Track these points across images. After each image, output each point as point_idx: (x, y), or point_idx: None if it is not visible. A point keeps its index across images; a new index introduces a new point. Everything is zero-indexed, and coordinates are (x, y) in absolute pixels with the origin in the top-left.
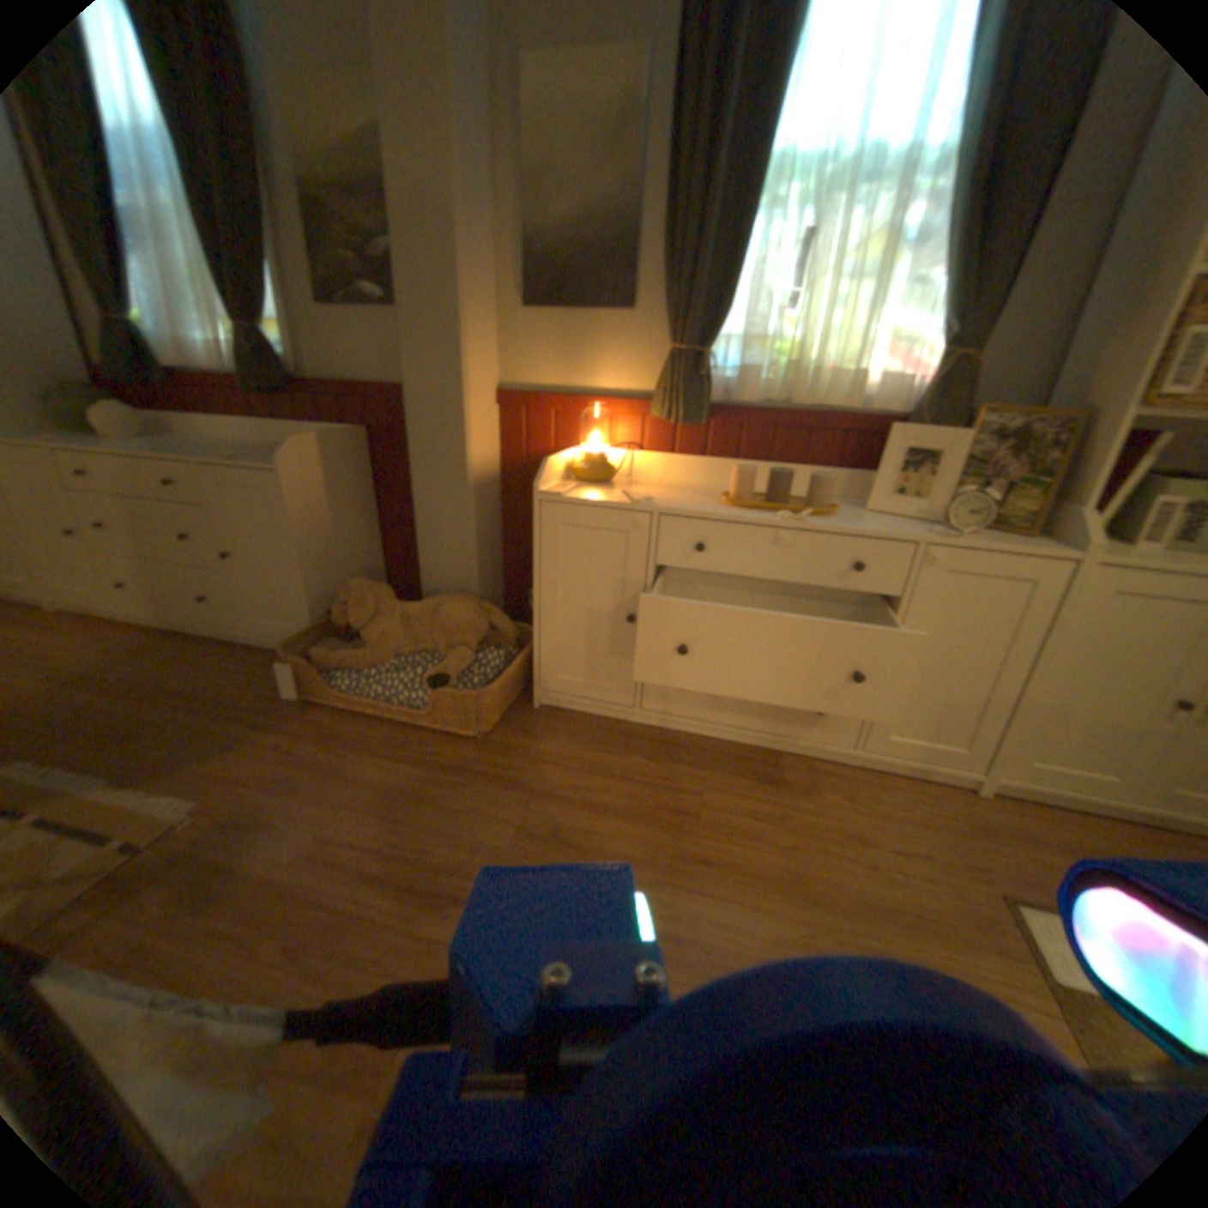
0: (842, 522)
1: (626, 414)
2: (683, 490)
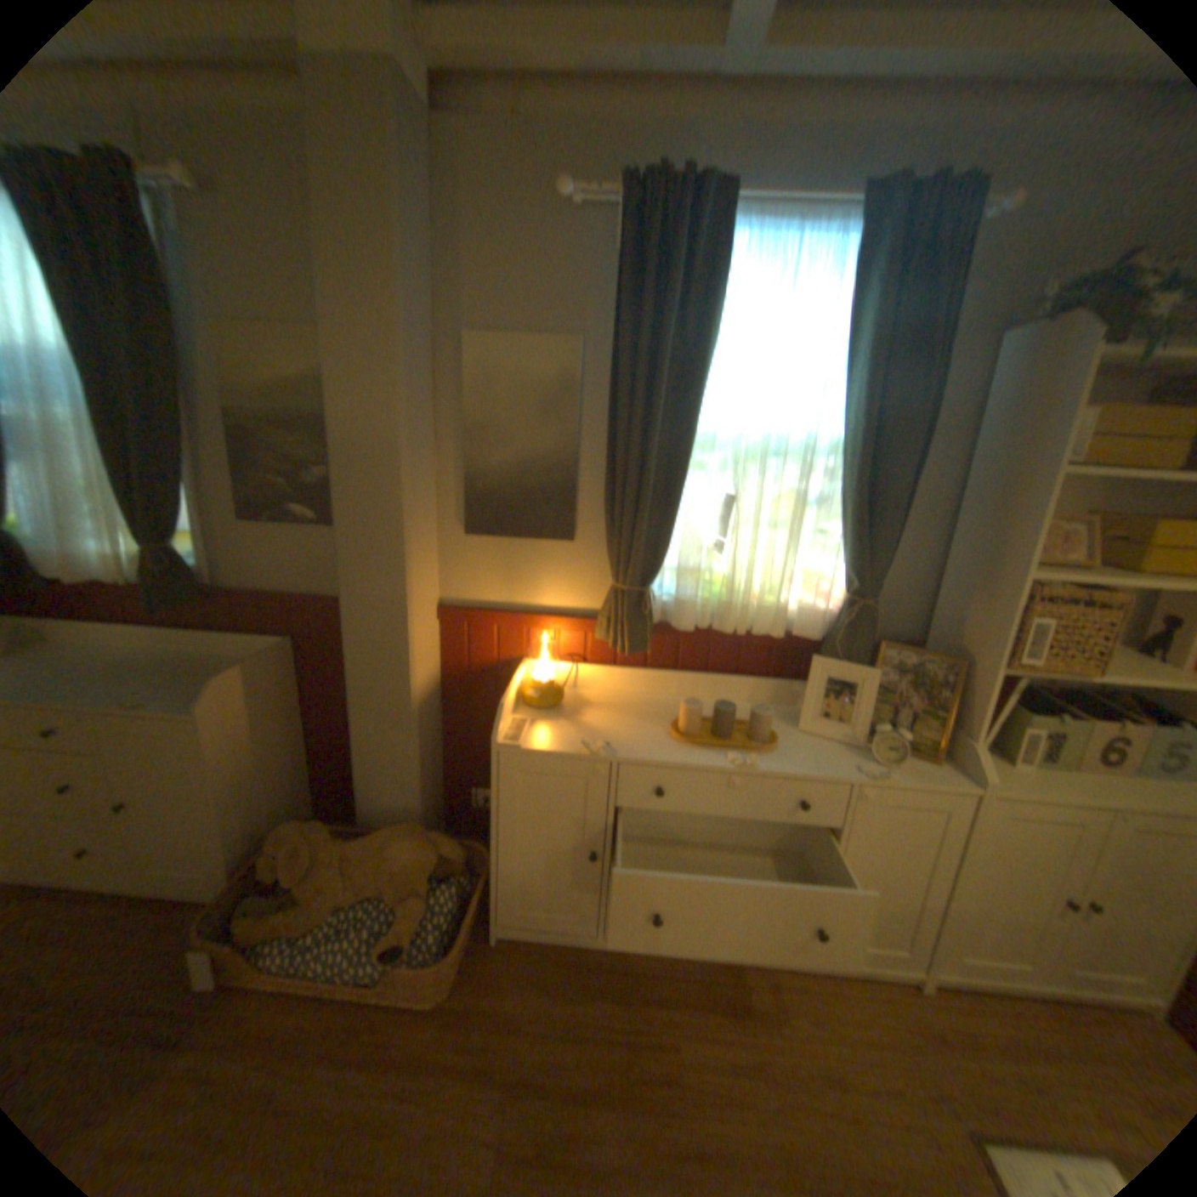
0: (782, 757)
1: (568, 633)
2: (628, 707)
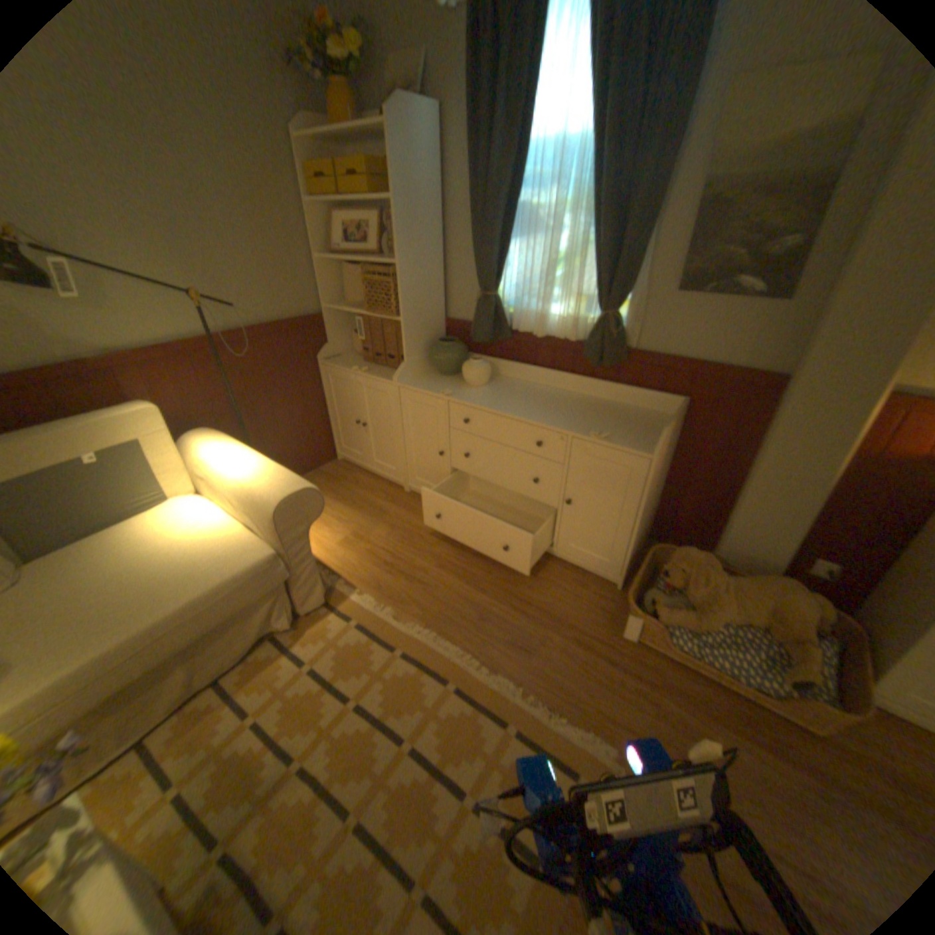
0: None
1: None
2: None
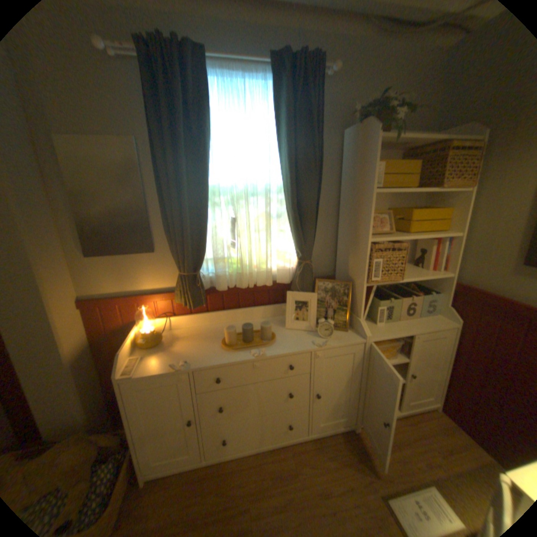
0: (278, 345)
1: (161, 302)
2: (200, 335)
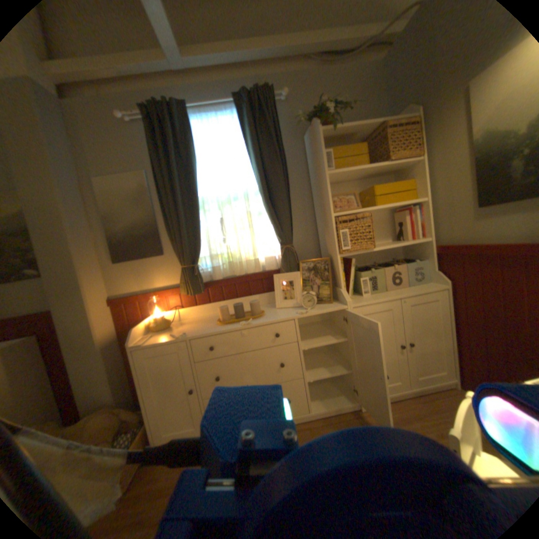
0: (265, 318)
1: (170, 295)
2: (202, 320)
